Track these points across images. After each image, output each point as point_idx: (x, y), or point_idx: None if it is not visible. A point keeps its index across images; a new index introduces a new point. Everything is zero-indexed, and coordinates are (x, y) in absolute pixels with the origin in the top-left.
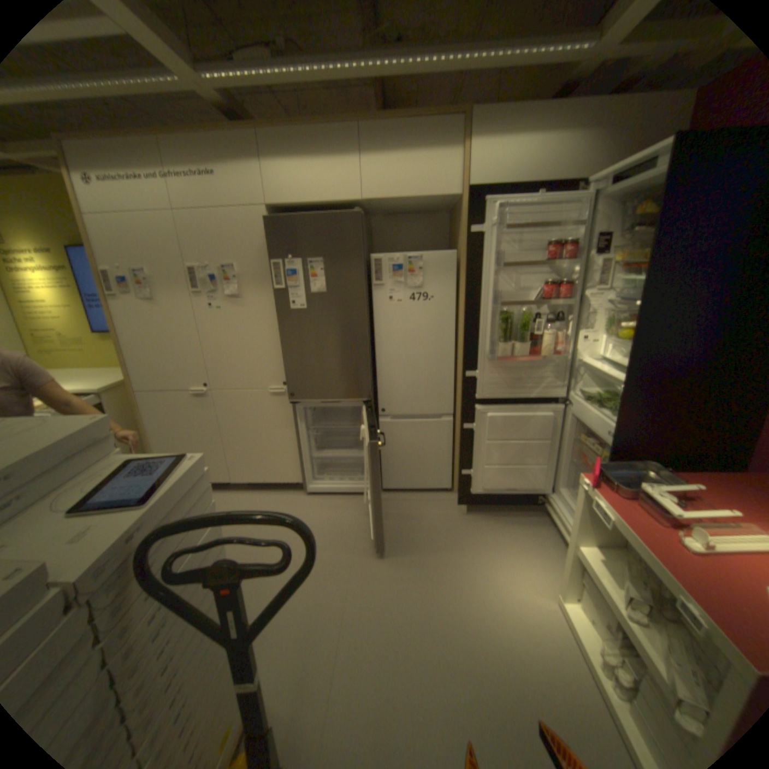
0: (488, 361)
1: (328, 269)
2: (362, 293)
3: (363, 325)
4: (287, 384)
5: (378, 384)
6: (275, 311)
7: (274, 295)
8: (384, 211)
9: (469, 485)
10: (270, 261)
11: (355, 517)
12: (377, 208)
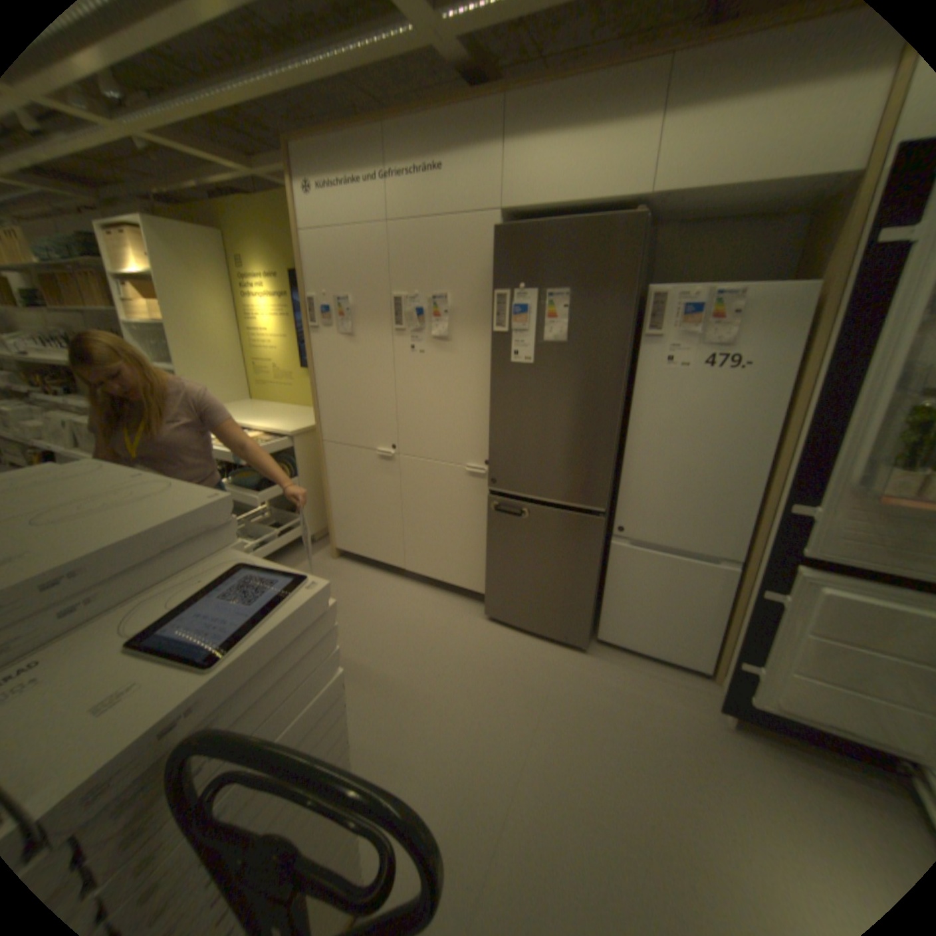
0: (853, 495)
1: (575, 306)
2: (623, 347)
3: (615, 397)
4: (488, 465)
5: (620, 487)
6: (490, 362)
7: (492, 340)
8: (684, 213)
9: (752, 691)
10: (493, 291)
11: (550, 670)
12: (675, 207)
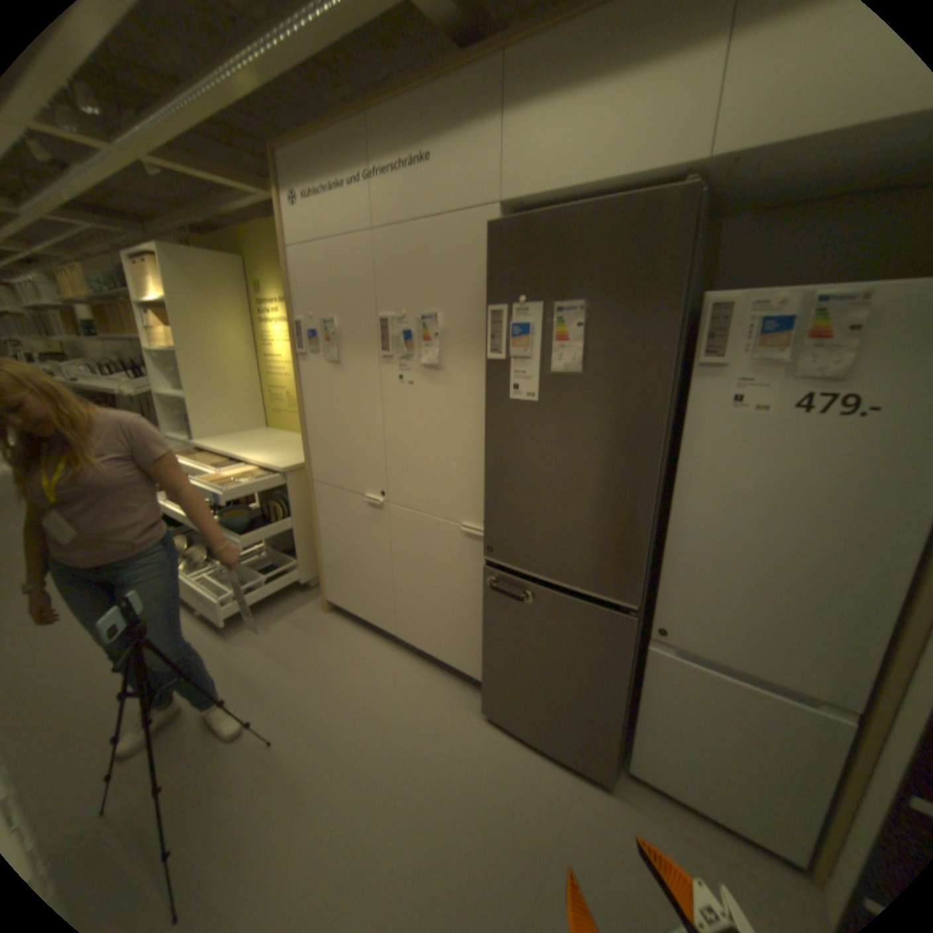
0: None
1: (594, 323)
2: (664, 380)
3: (653, 452)
4: (484, 528)
5: (663, 572)
6: (489, 397)
7: (491, 369)
8: (762, 193)
9: None
10: (488, 306)
11: (558, 818)
12: (748, 183)
